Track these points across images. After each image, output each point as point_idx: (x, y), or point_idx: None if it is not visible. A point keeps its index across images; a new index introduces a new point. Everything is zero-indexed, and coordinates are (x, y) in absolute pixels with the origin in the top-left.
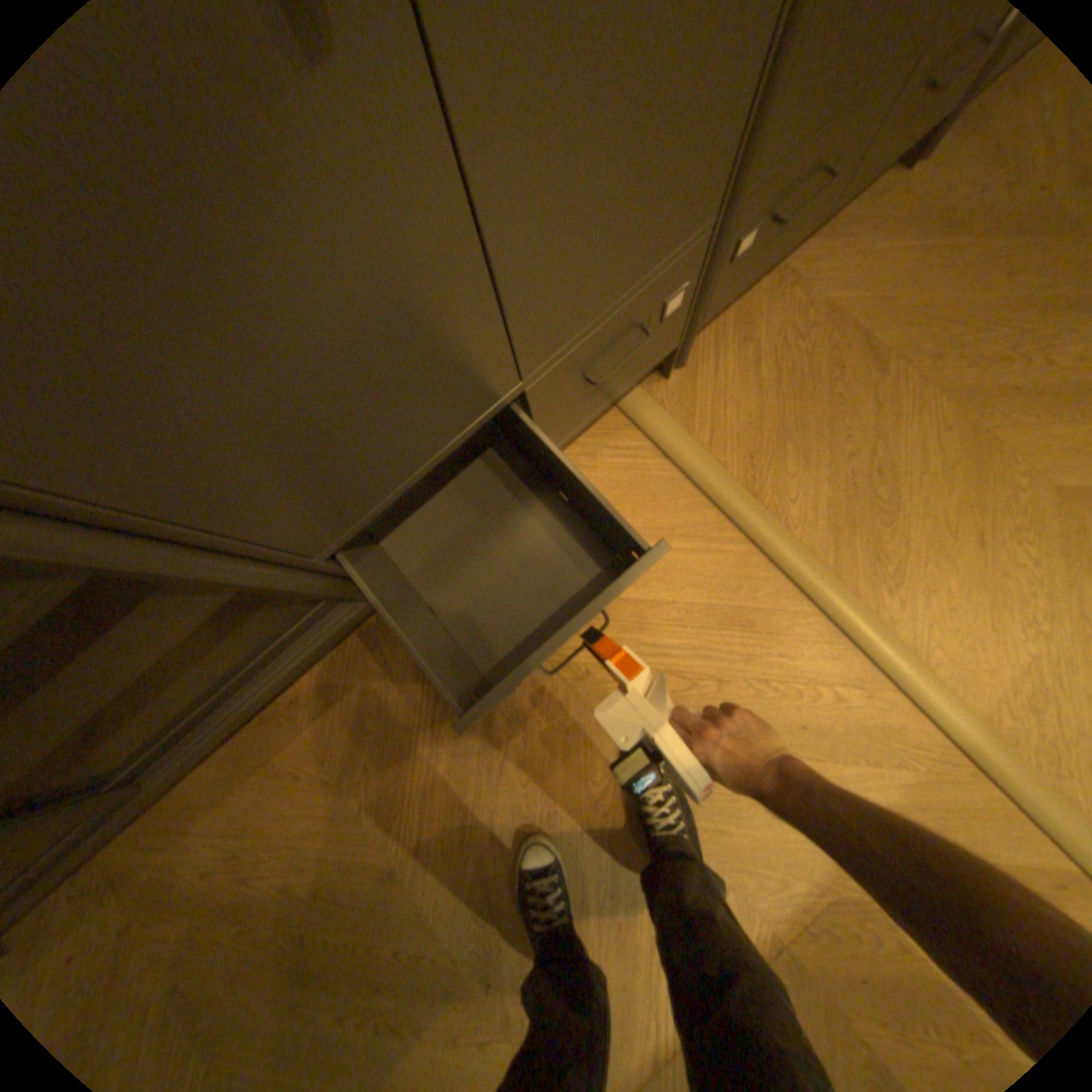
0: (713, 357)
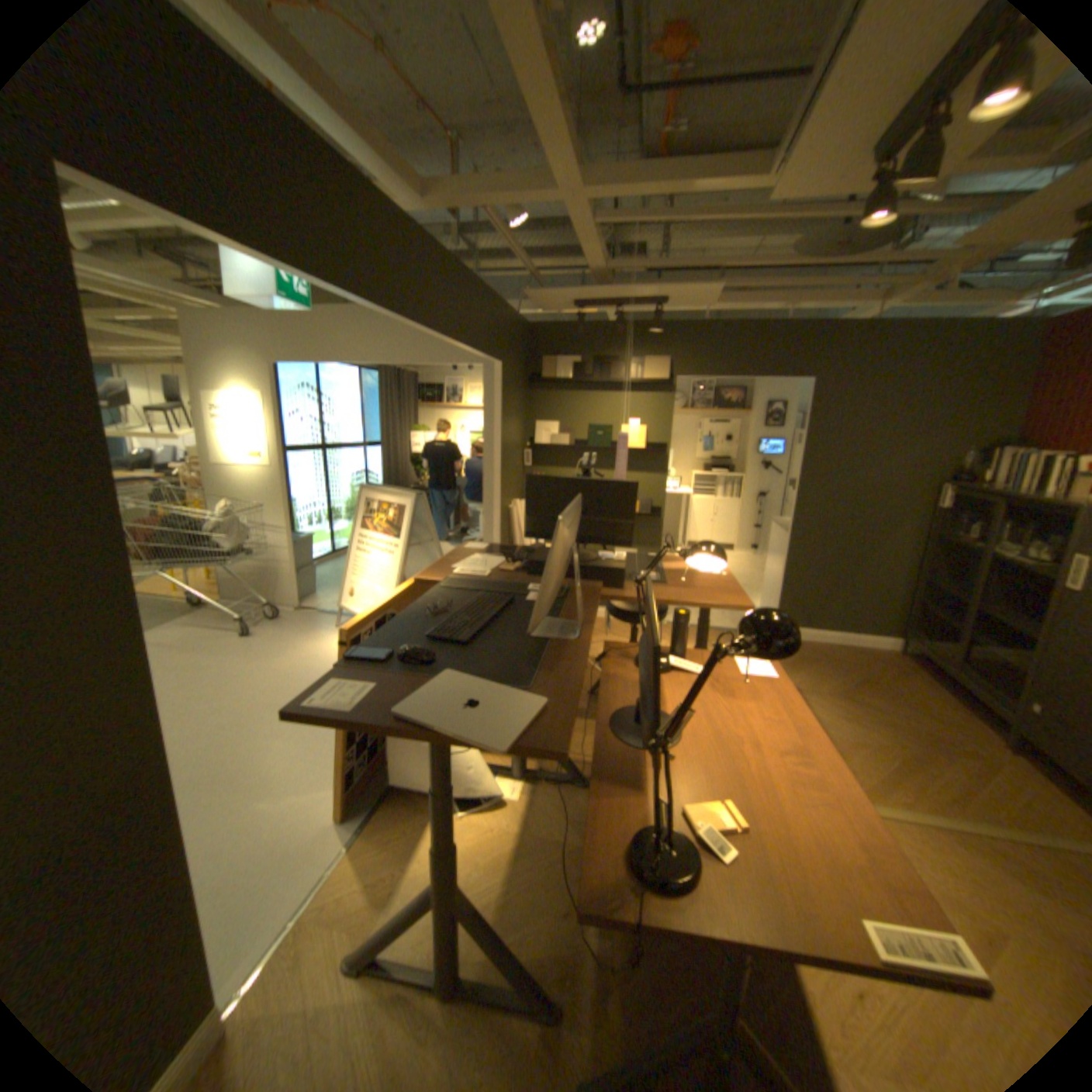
0: None
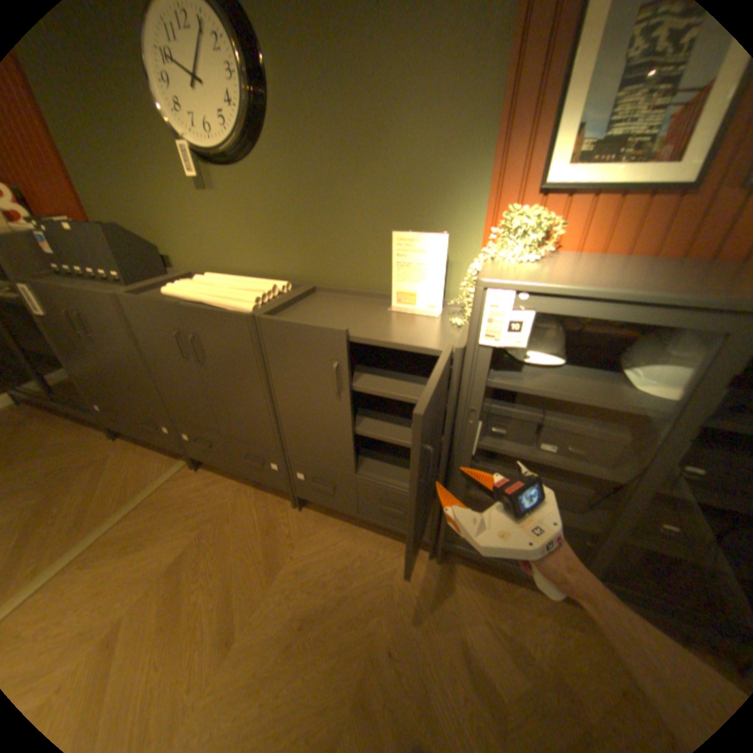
0: (199, 478)
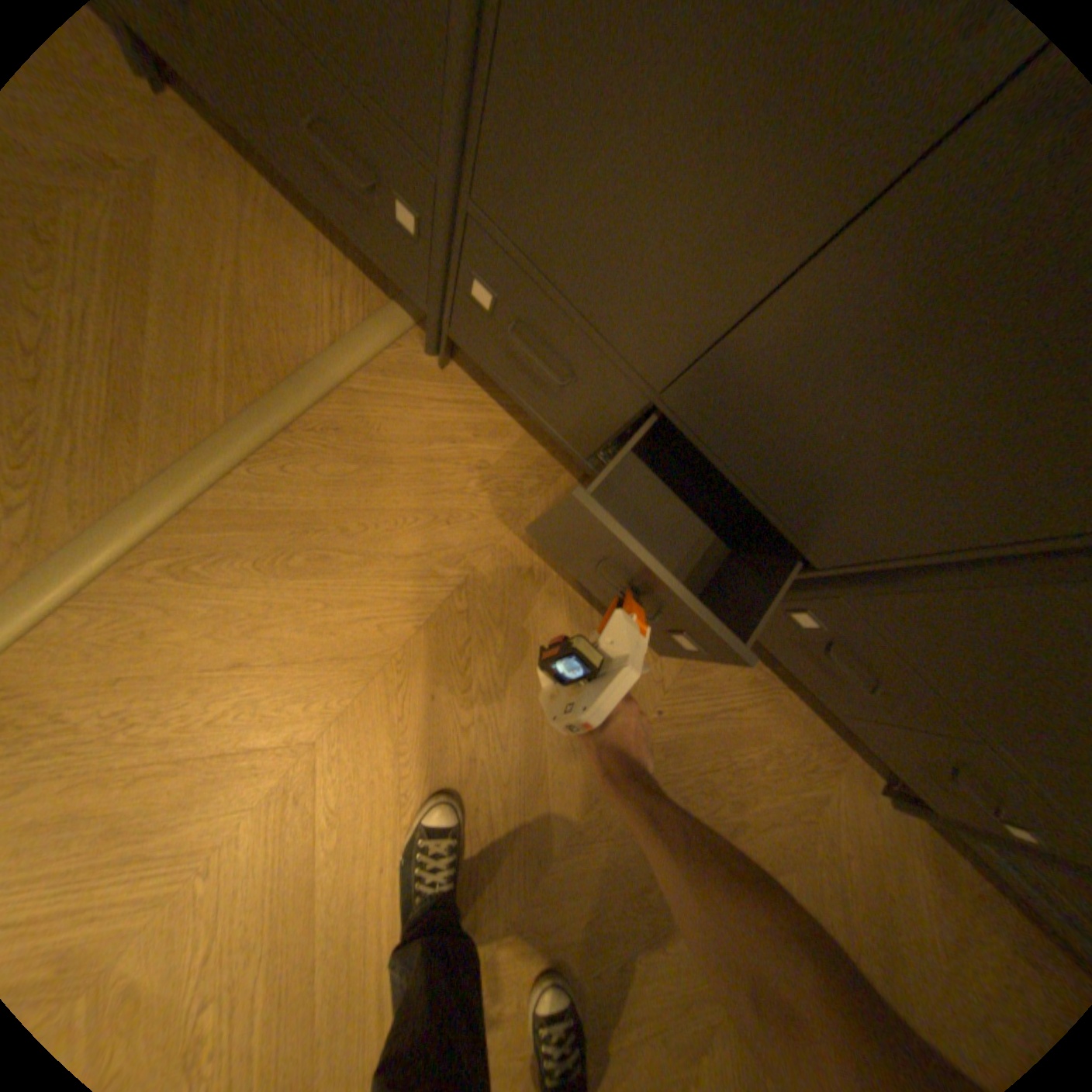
0: (455, 398)
